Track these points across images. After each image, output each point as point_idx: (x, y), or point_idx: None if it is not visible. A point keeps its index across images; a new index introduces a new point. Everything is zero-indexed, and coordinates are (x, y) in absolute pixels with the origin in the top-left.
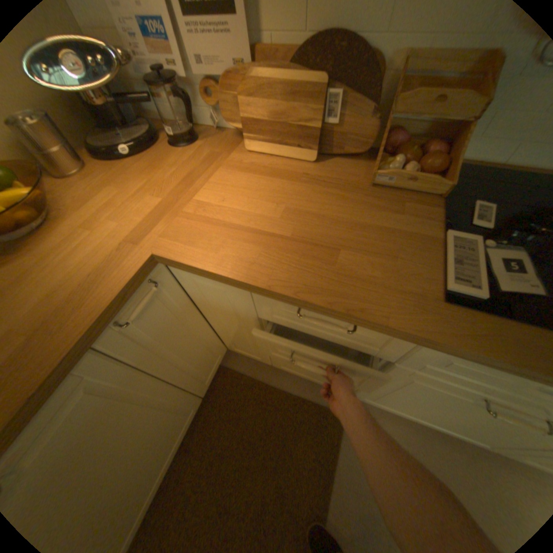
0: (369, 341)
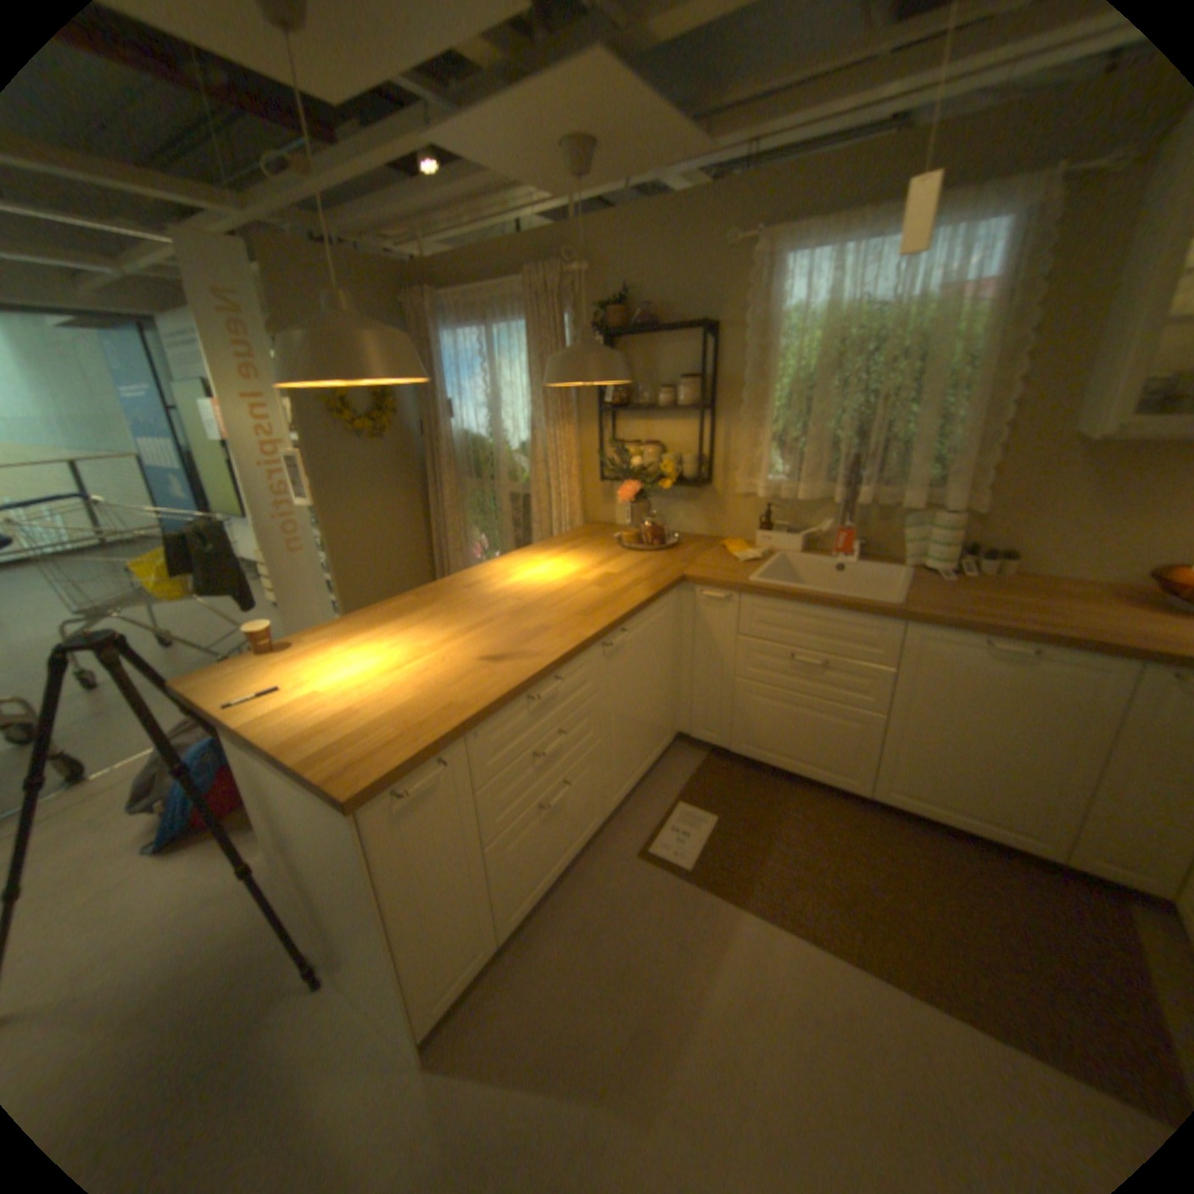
0: None
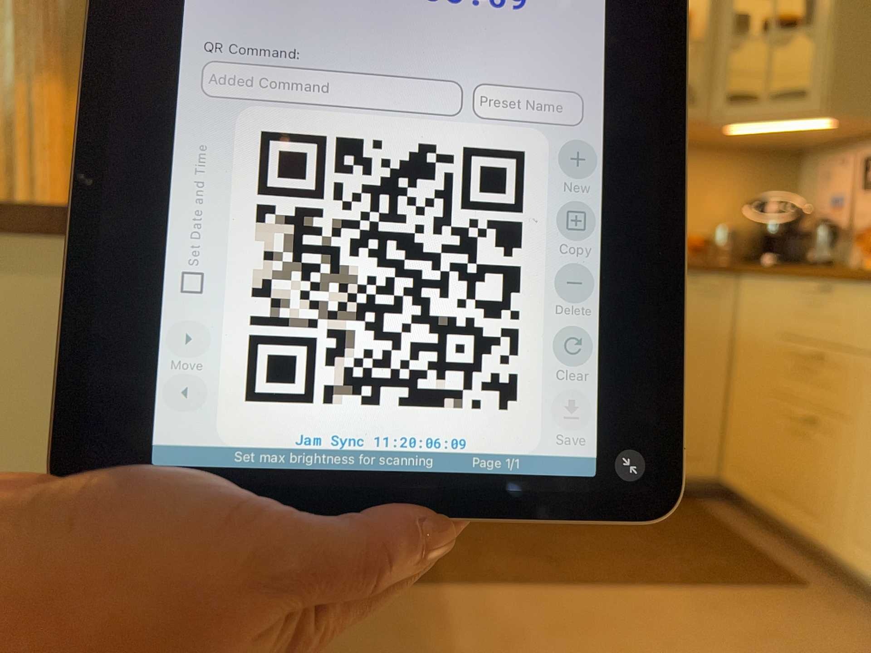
0: (843, 319)
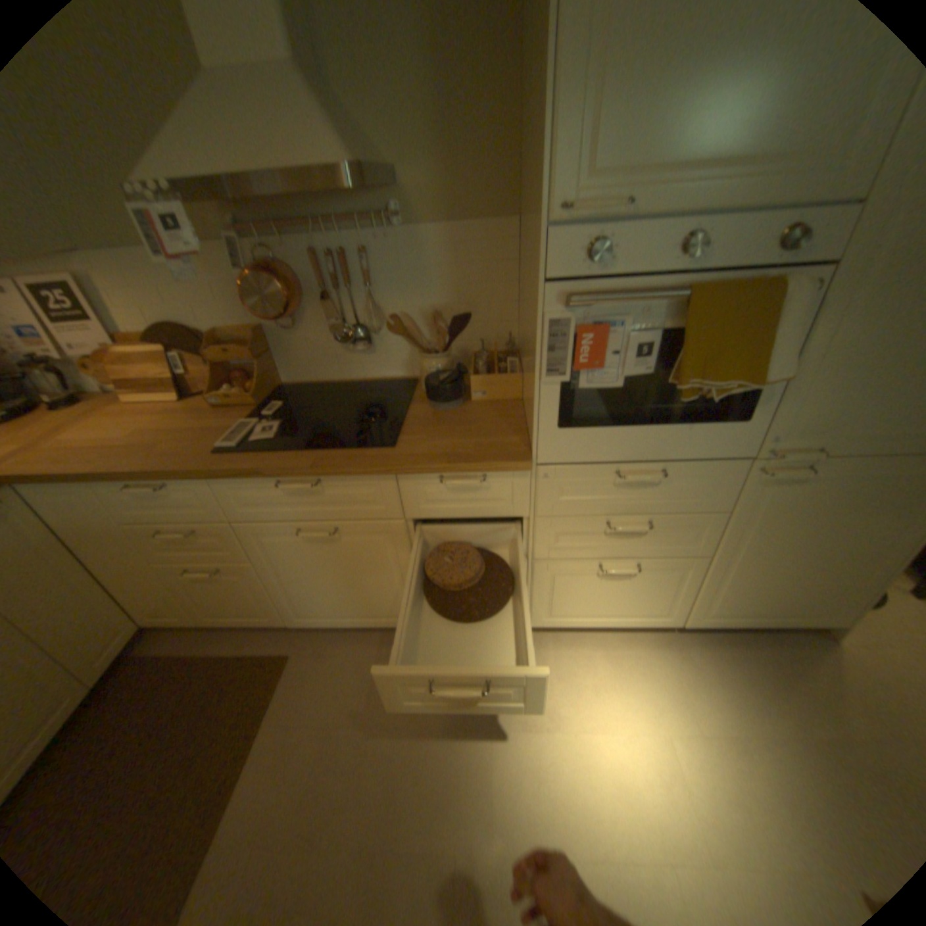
0: (190, 504)
